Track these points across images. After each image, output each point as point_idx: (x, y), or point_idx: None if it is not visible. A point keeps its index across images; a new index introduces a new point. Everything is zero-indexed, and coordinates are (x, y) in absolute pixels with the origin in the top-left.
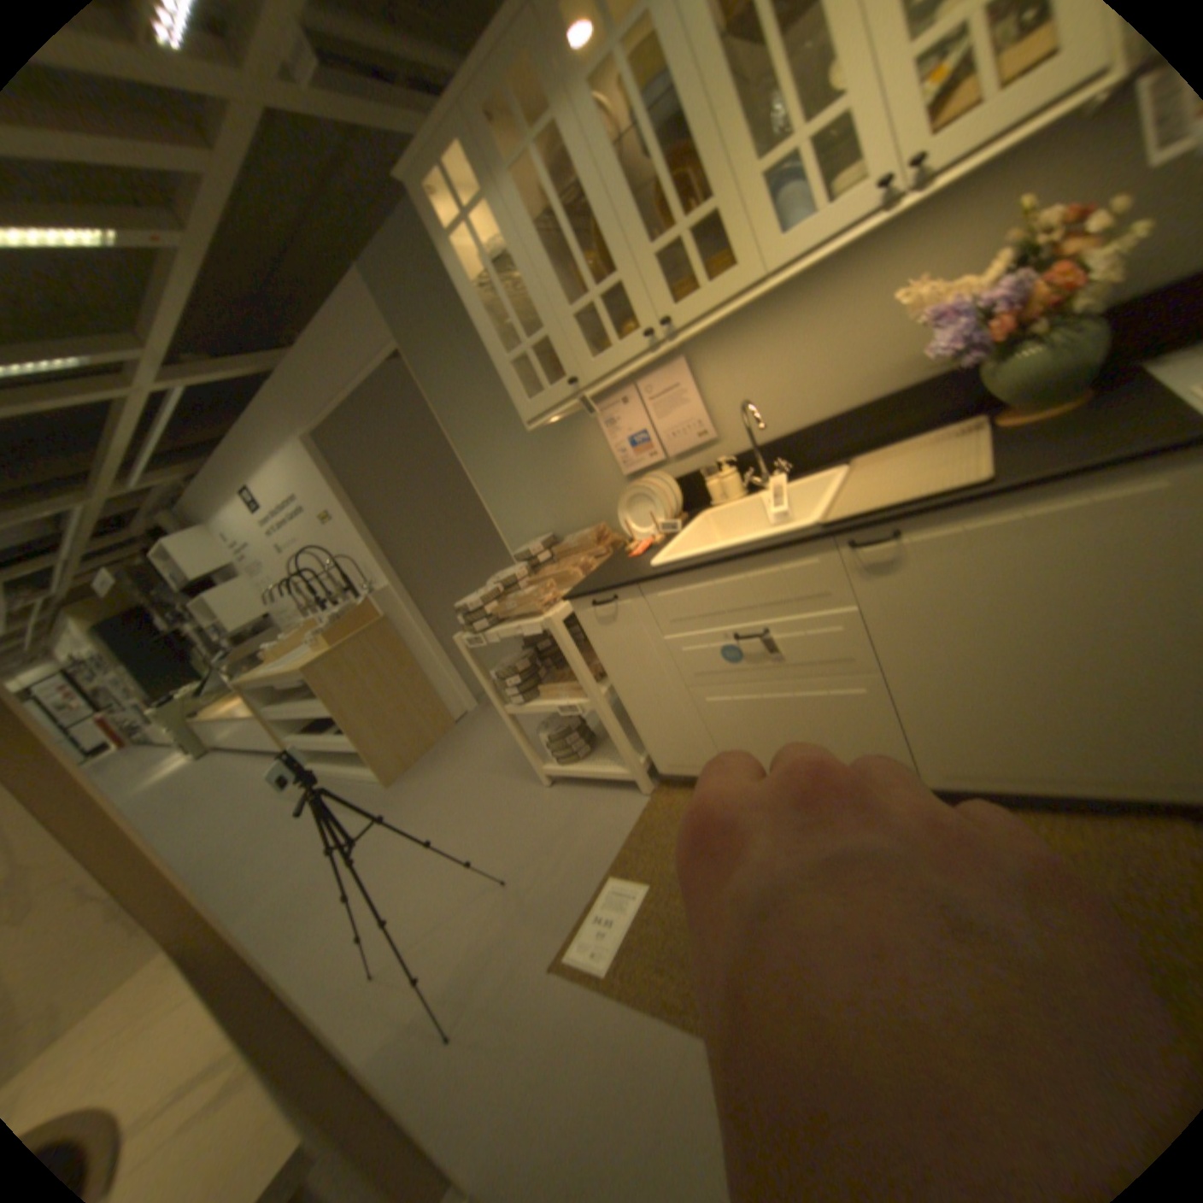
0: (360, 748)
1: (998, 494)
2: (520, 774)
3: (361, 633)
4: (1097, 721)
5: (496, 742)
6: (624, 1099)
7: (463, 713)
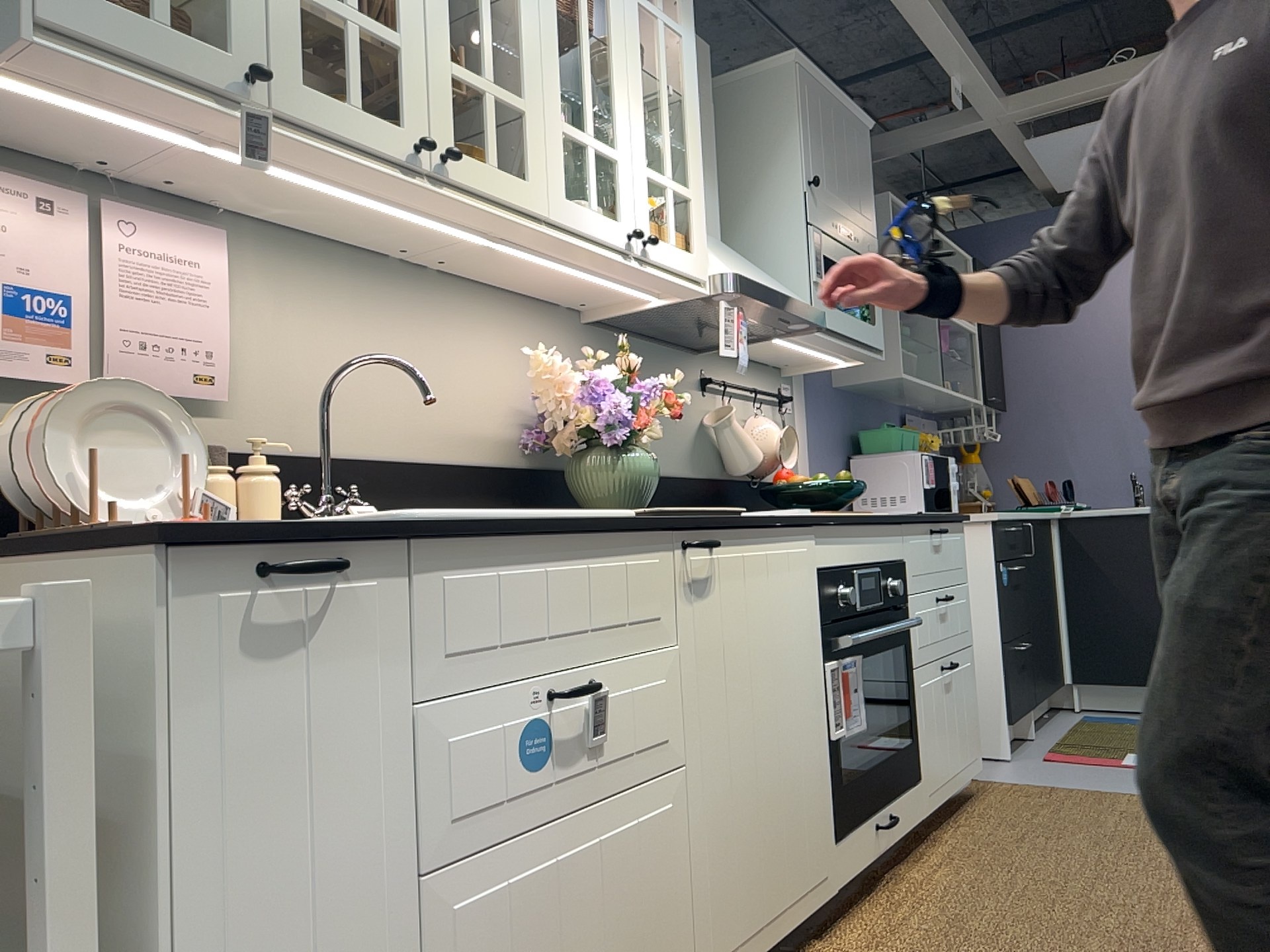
0: None
1: (762, 525)
2: None
3: None
4: (792, 810)
5: None
6: None
7: None
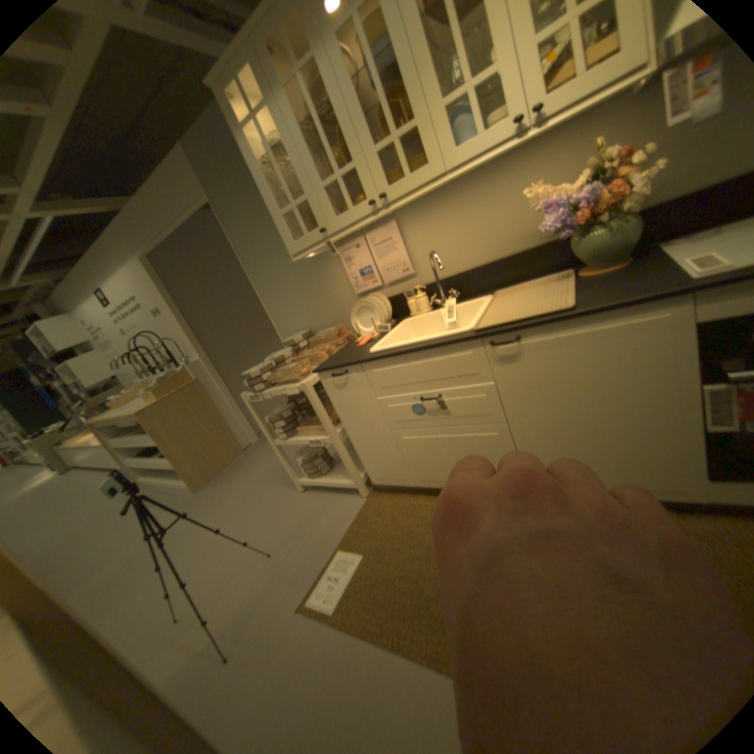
0: (177, 466)
1: (577, 316)
2: (284, 484)
3: (180, 390)
4: (628, 454)
5: (269, 463)
6: (339, 694)
7: (249, 443)
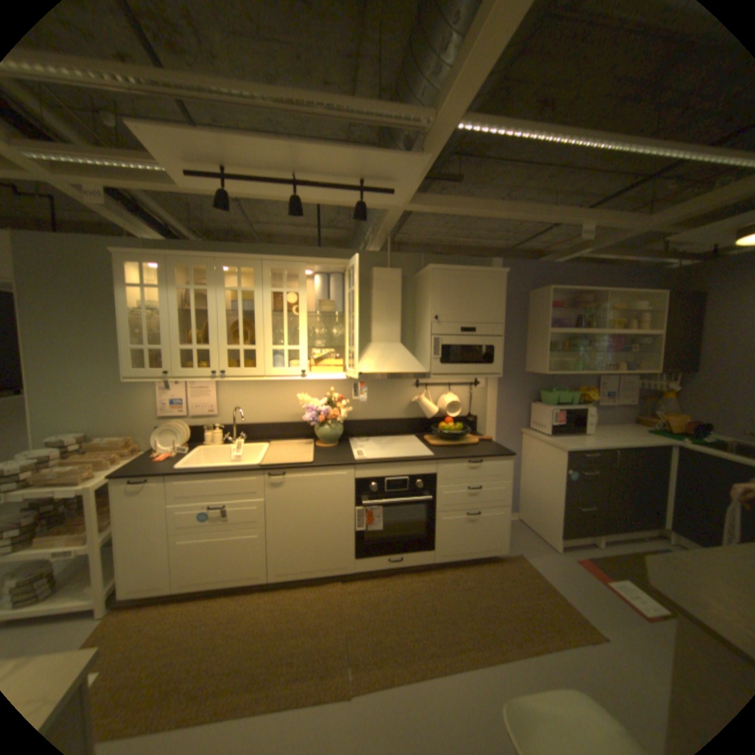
0: None
1: (313, 467)
2: None
3: None
4: (324, 546)
5: None
6: None
7: None
